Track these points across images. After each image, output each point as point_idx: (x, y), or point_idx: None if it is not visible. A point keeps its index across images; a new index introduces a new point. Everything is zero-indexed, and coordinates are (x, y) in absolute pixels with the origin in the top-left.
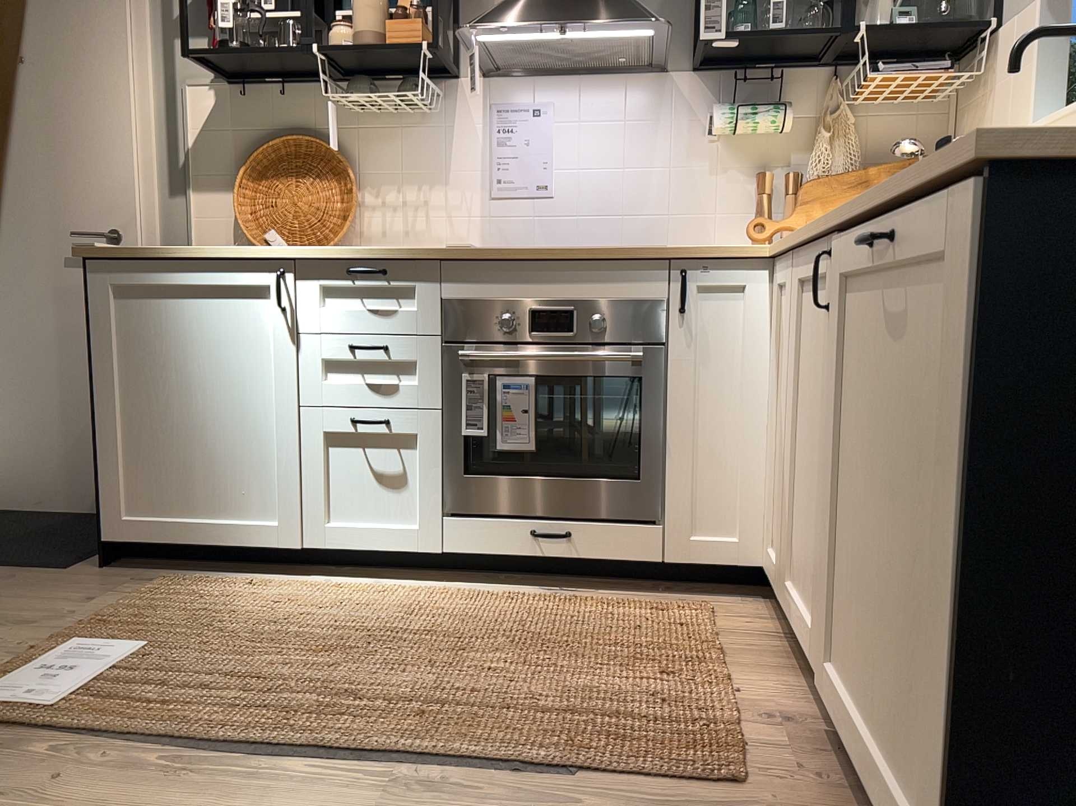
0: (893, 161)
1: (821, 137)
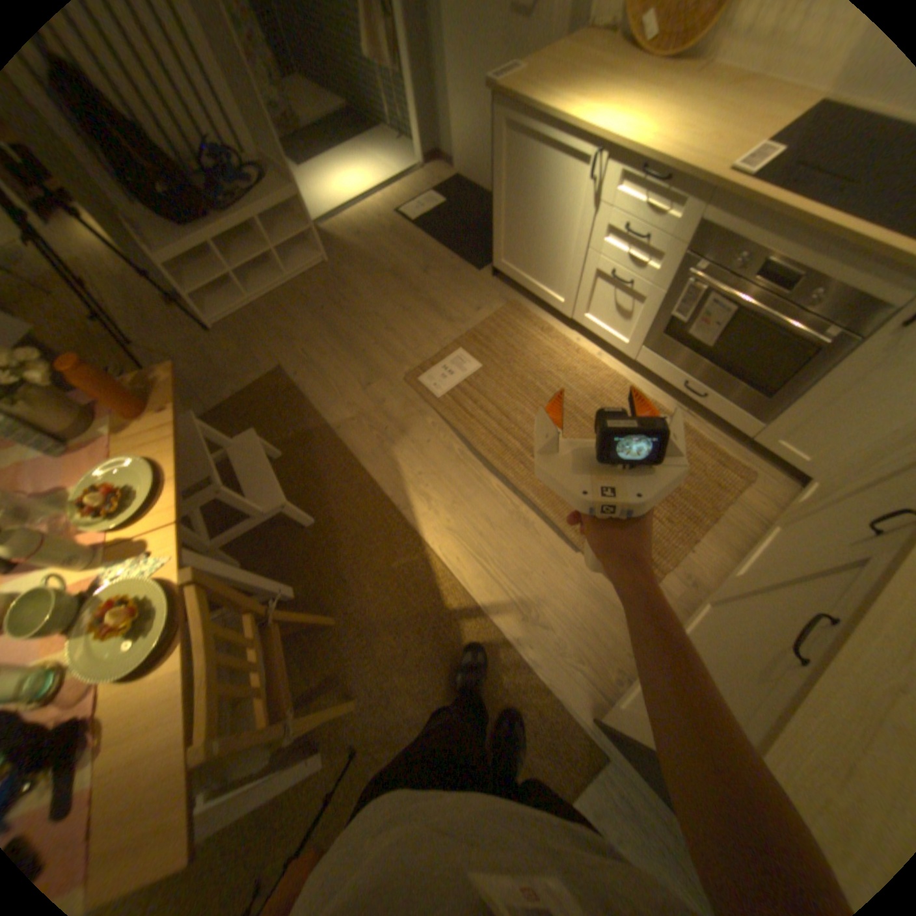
0: None
1: None
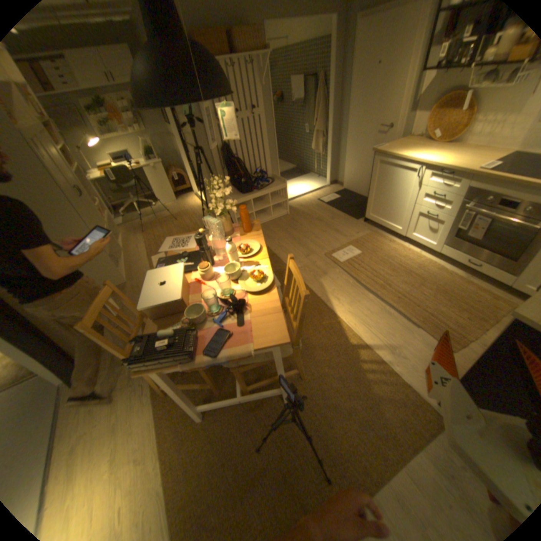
0: None
1: None
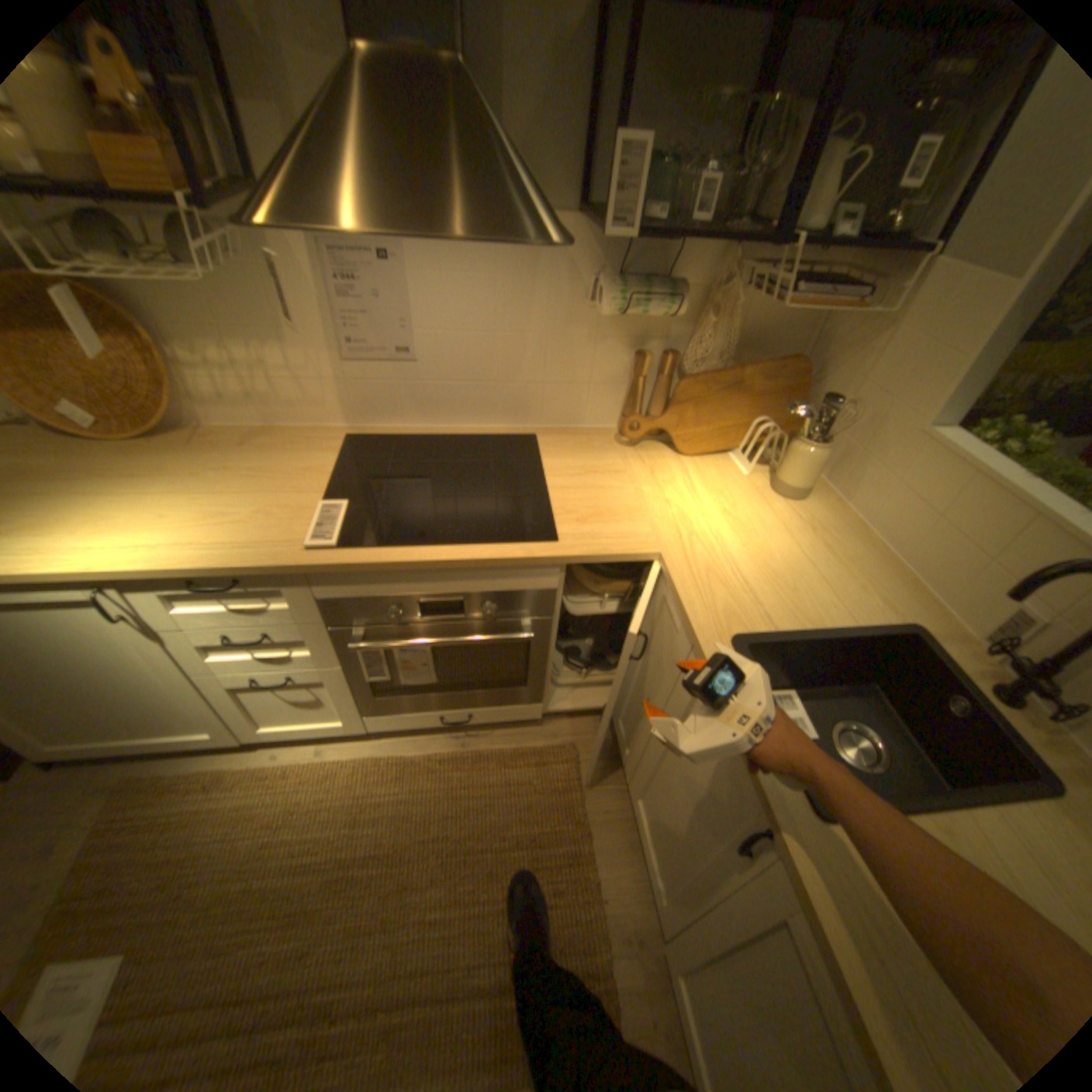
0: (767, 338)
1: (709, 309)
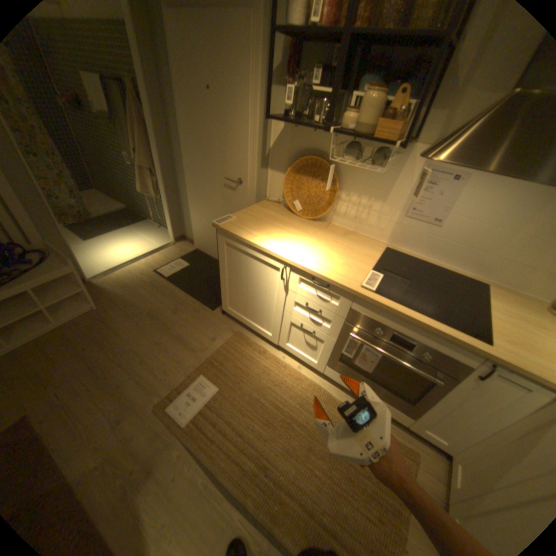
0: None
1: None
